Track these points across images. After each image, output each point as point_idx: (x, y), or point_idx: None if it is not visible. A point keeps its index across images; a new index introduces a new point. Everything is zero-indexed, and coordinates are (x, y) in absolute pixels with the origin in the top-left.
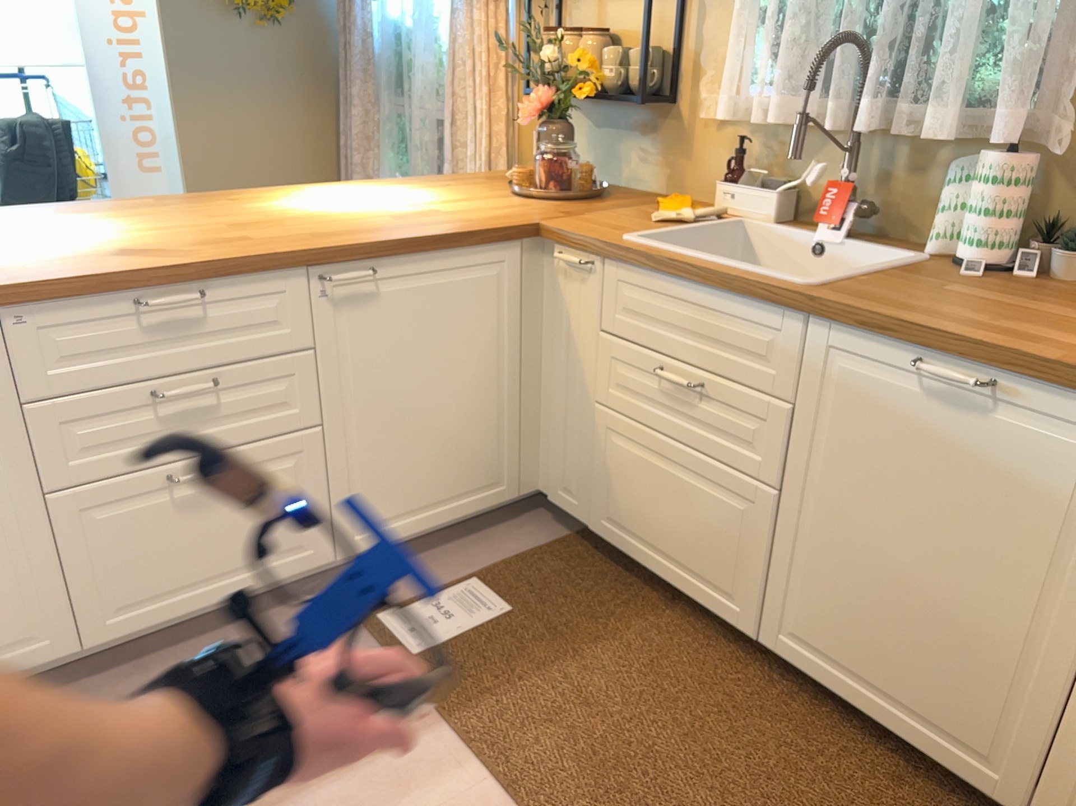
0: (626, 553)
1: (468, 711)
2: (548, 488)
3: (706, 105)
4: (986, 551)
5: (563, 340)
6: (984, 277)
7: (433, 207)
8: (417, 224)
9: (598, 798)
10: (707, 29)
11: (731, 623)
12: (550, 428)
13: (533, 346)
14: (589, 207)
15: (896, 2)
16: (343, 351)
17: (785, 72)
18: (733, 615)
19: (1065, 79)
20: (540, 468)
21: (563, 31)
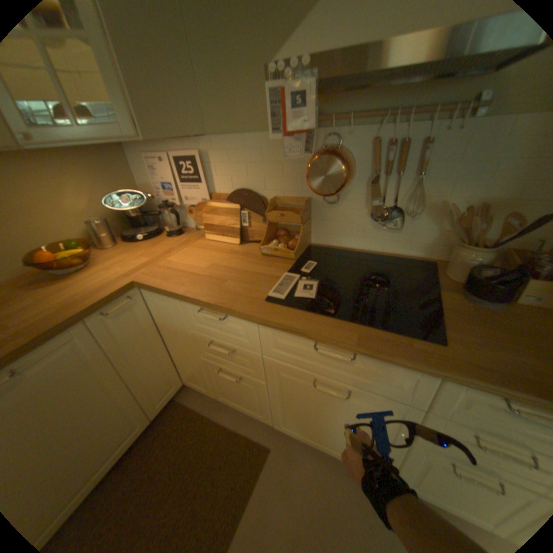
0: None
1: None
2: None
3: None
4: (76, 404)
5: None
6: None
7: None
8: None
9: None
10: None
11: None
12: None
13: None
14: None
15: None
16: None
17: None
18: None
19: None
20: None
21: None
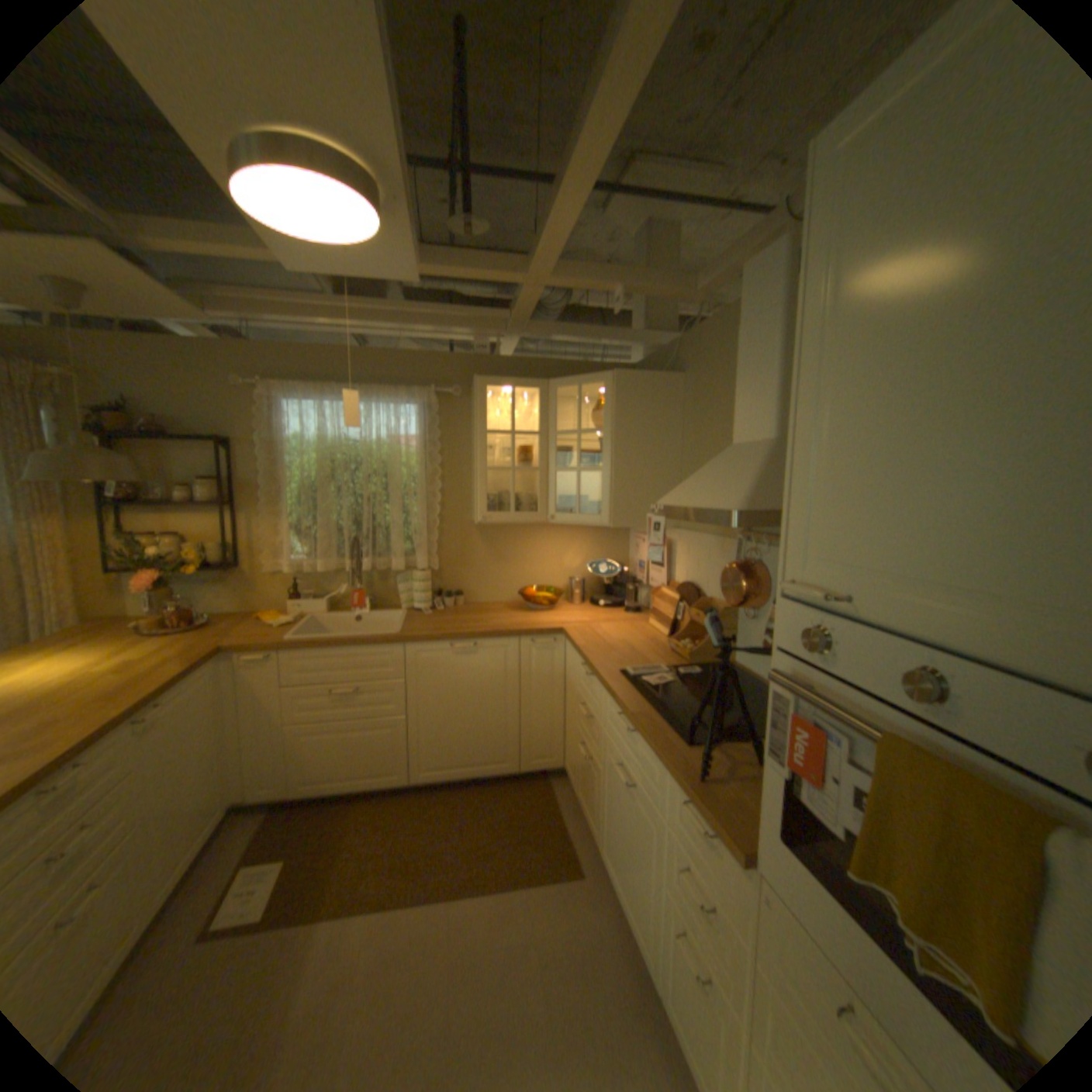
0: (319, 796)
1: (321, 909)
2: (241, 797)
3: (262, 565)
4: (486, 695)
5: (248, 704)
6: (432, 613)
7: (121, 660)
8: (149, 671)
9: (411, 880)
10: (262, 531)
11: (393, 787)
12: (238, 760)
13: (220, 717)
14: (219, 630)
15: (362, 522)
16: (144, 767)
17: (321, 550)
18: (393, 783)
19: (429, 545)
20: (232, 789)
21: (137, 534)
